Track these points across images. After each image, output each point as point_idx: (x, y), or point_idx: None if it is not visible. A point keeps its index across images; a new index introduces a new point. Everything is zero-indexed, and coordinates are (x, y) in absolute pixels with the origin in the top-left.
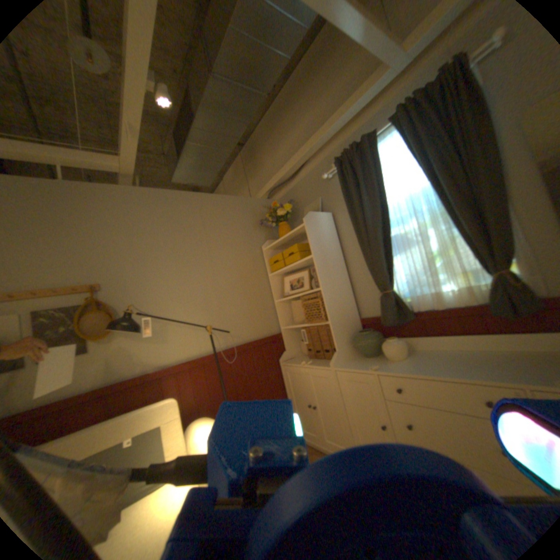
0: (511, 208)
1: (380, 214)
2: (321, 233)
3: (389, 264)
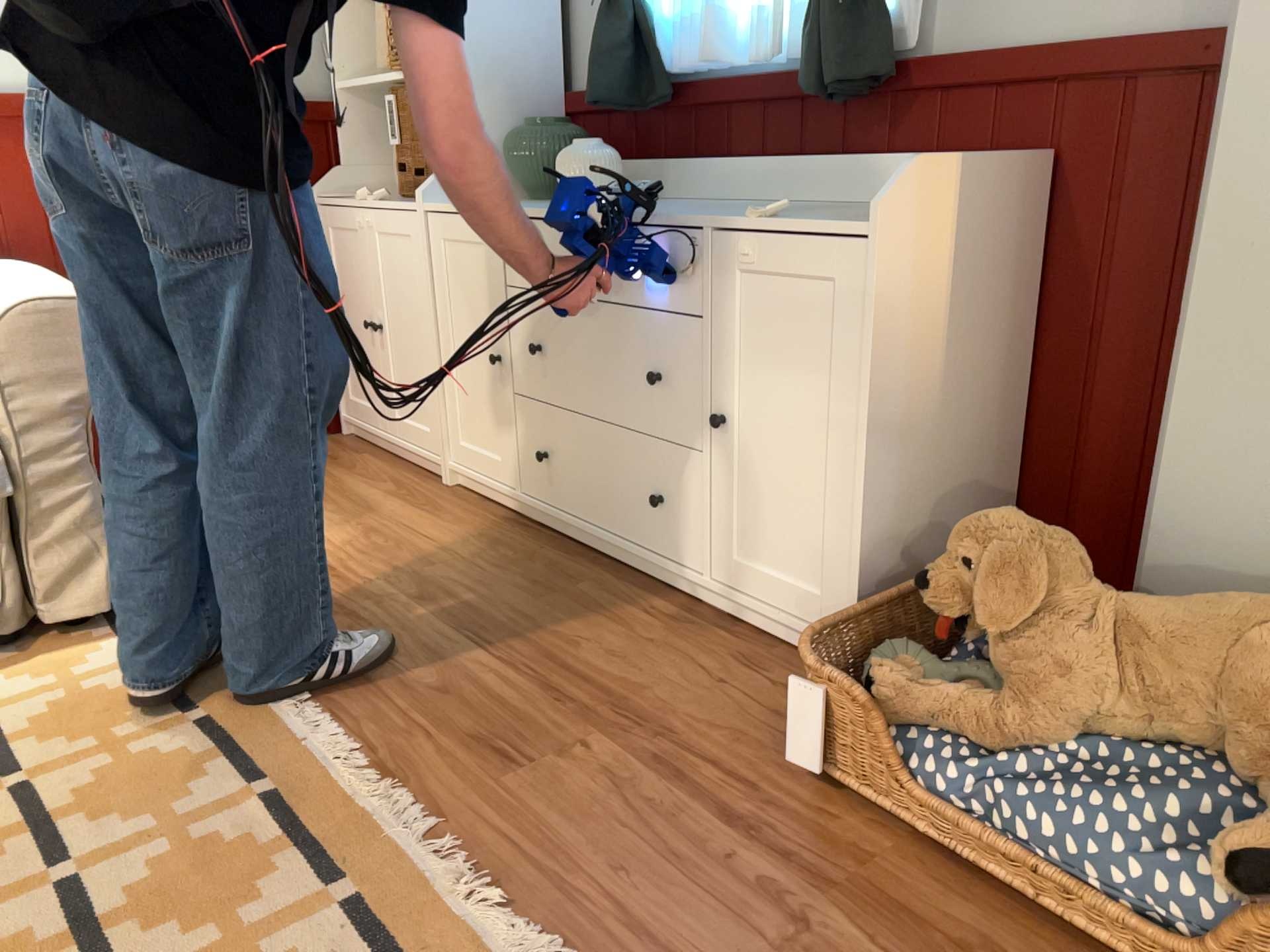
0: None
1: None
2: None
3: None
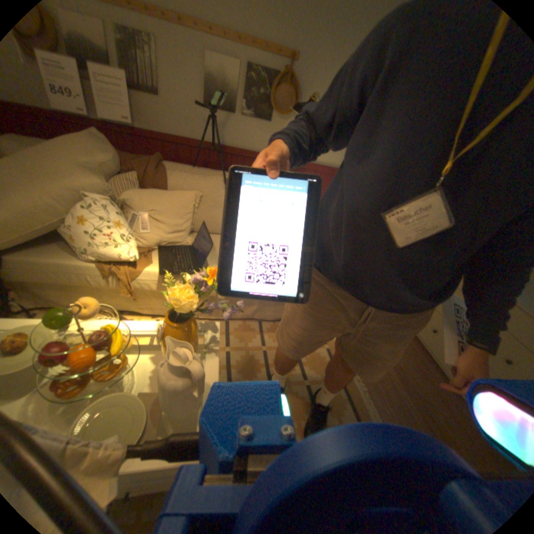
0: None
1: None
2: None
3: None
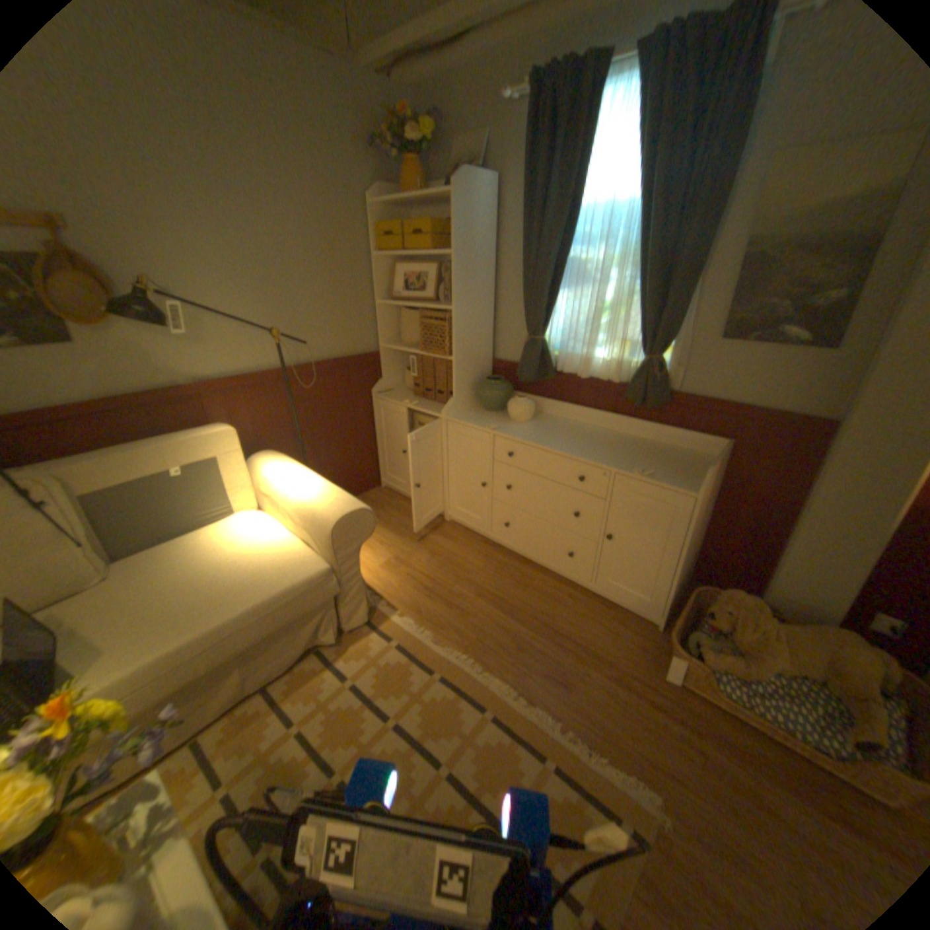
0: (698, 285)
1: (564, 222)
2: (472, 215)
3: (549, 302)
